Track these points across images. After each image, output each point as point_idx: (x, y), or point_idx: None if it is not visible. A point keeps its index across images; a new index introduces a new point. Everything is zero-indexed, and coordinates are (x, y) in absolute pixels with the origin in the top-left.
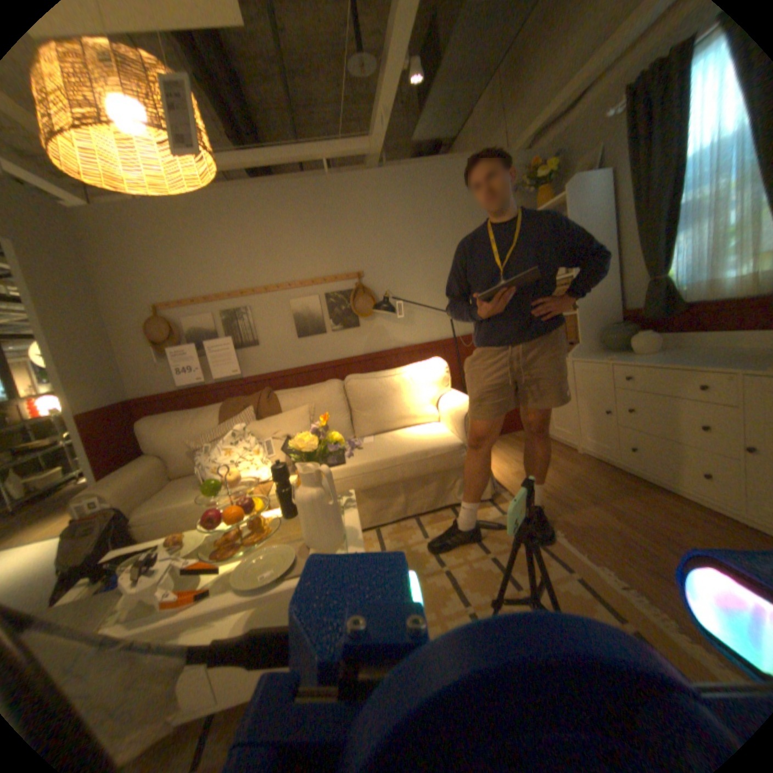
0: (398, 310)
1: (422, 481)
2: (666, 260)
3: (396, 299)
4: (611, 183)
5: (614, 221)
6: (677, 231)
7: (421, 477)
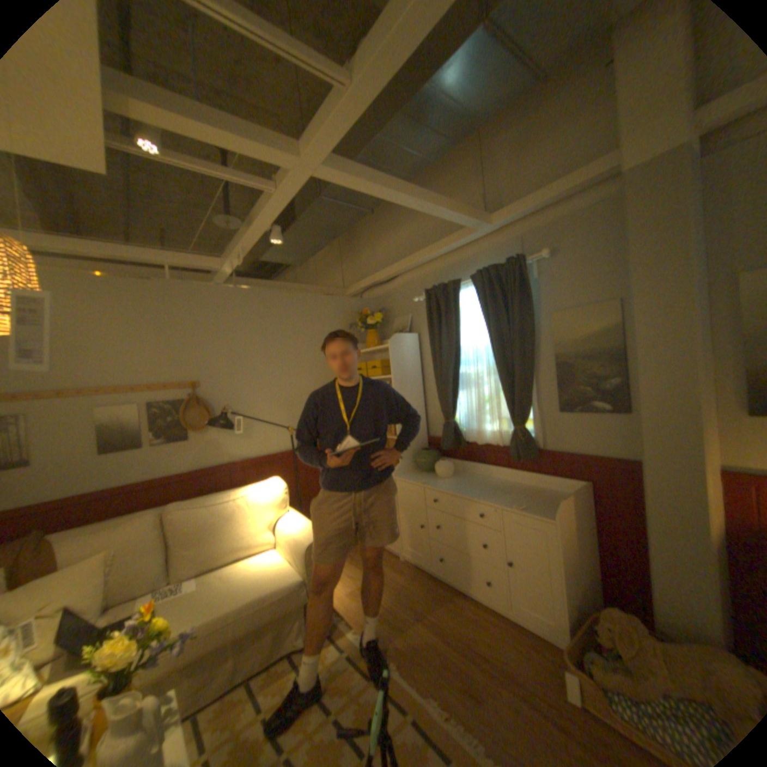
0: (236, 424)
1: (256, 636)
2: (452, 410)
3: (235, 412)
4: (416, 345)
5: (419, 371)
6: (457, 392)
7: (256, 631)
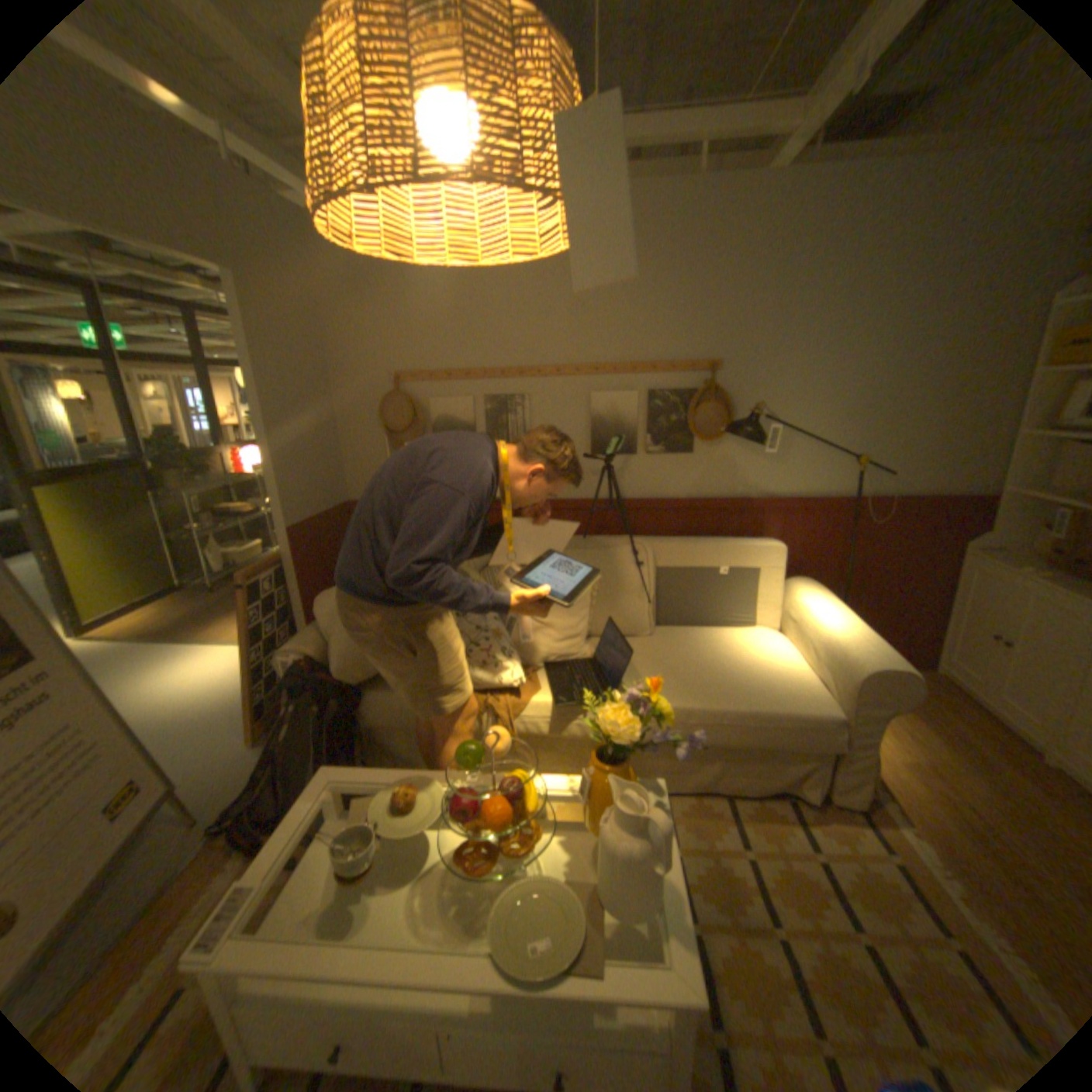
0: (766, 436)
1: (757, 755)
2: None
3: (768, 416)
4: None
5: None
6: None
7: (758, 750)
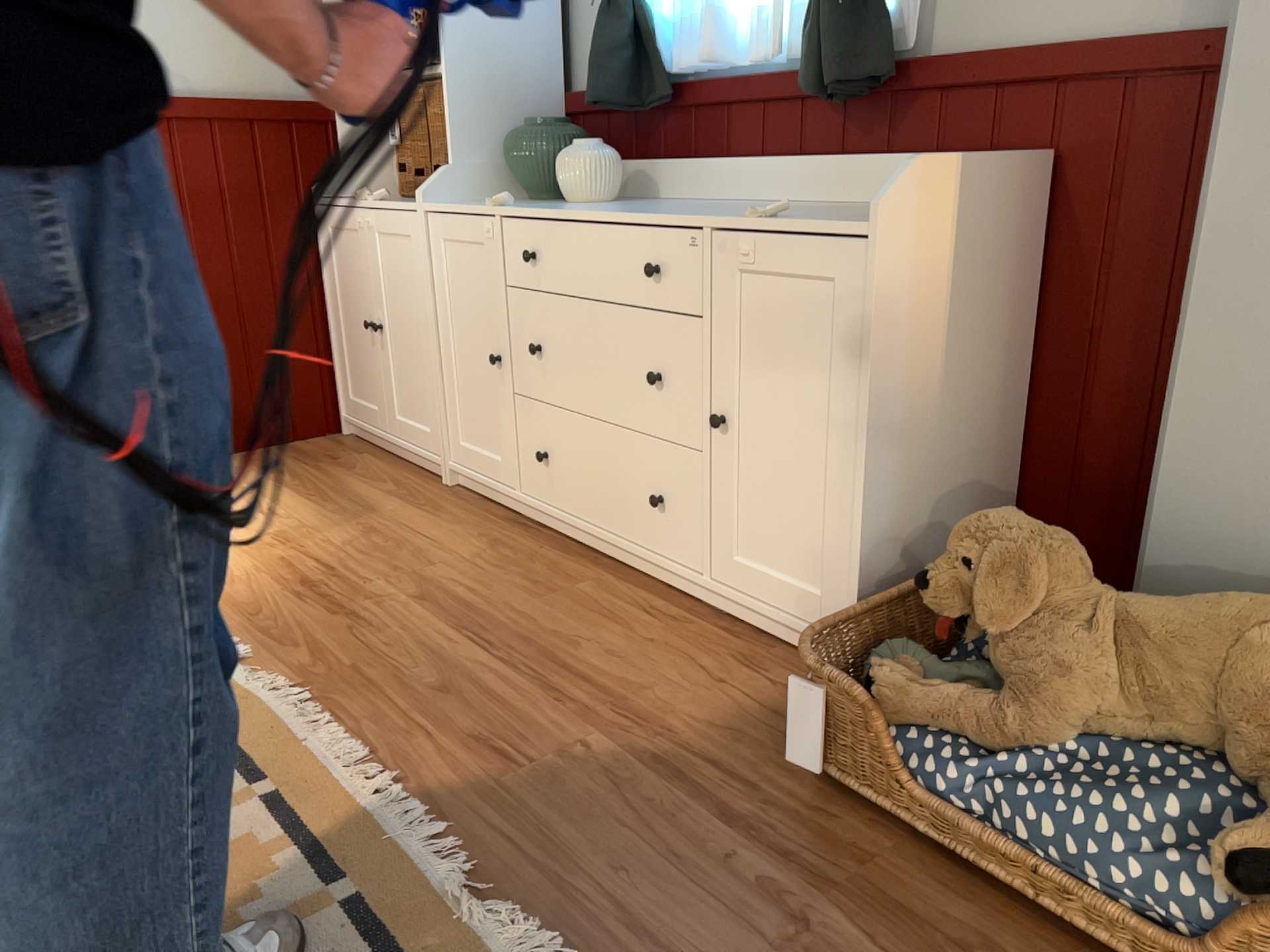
0: None
1: None
2: None
3: None
4: None
5: None
6: None
7: None
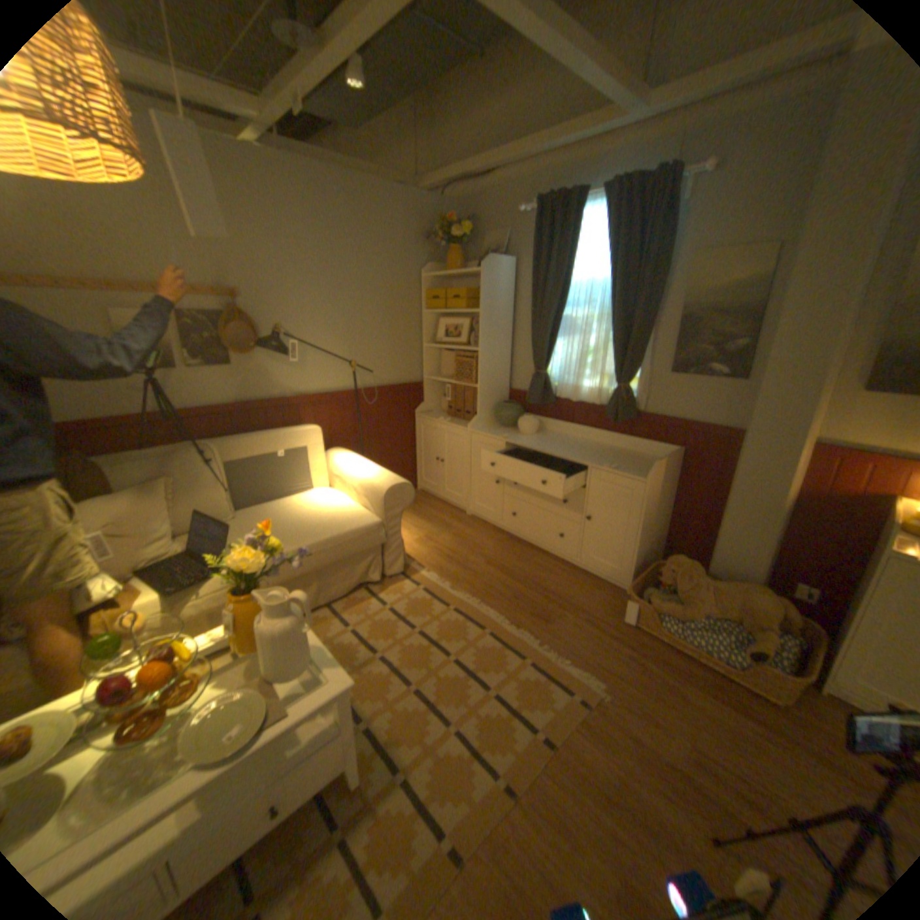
0: (287, 349)
1: (337, 566)
2: (547, 361)
3: (285, 335)
4: (513, 273)
5: (511, 309)
6: (557, 339)
7: (337, 562)
